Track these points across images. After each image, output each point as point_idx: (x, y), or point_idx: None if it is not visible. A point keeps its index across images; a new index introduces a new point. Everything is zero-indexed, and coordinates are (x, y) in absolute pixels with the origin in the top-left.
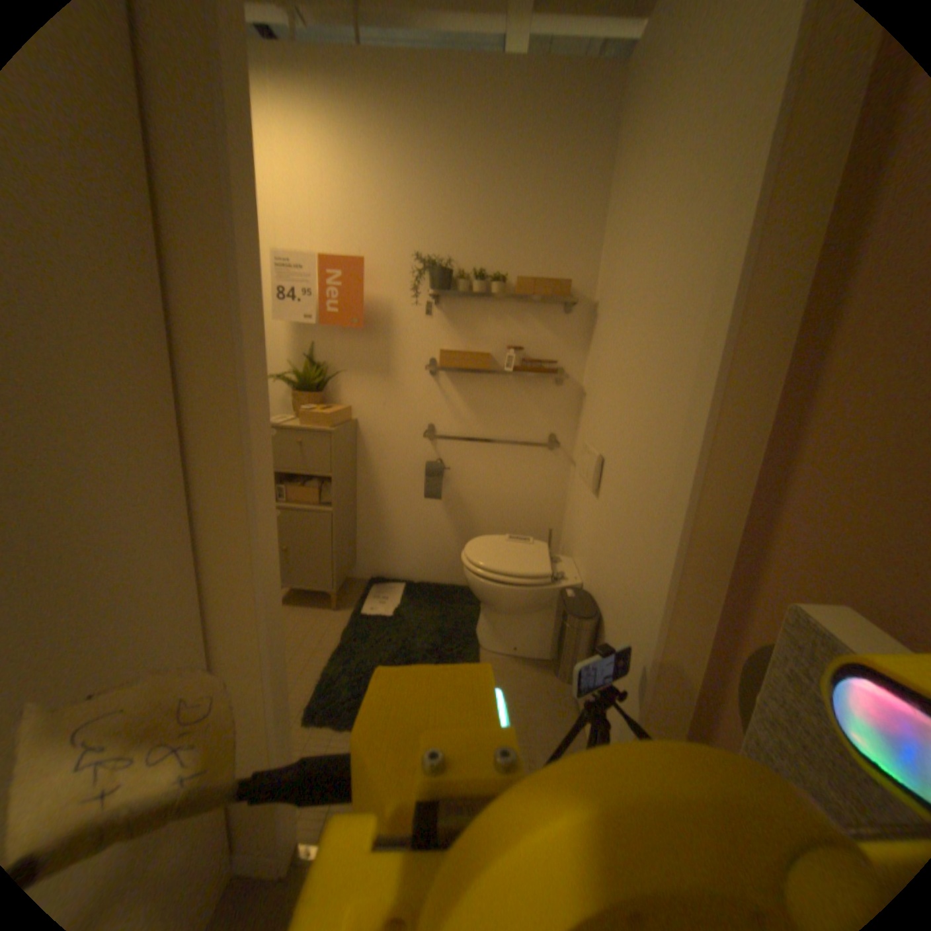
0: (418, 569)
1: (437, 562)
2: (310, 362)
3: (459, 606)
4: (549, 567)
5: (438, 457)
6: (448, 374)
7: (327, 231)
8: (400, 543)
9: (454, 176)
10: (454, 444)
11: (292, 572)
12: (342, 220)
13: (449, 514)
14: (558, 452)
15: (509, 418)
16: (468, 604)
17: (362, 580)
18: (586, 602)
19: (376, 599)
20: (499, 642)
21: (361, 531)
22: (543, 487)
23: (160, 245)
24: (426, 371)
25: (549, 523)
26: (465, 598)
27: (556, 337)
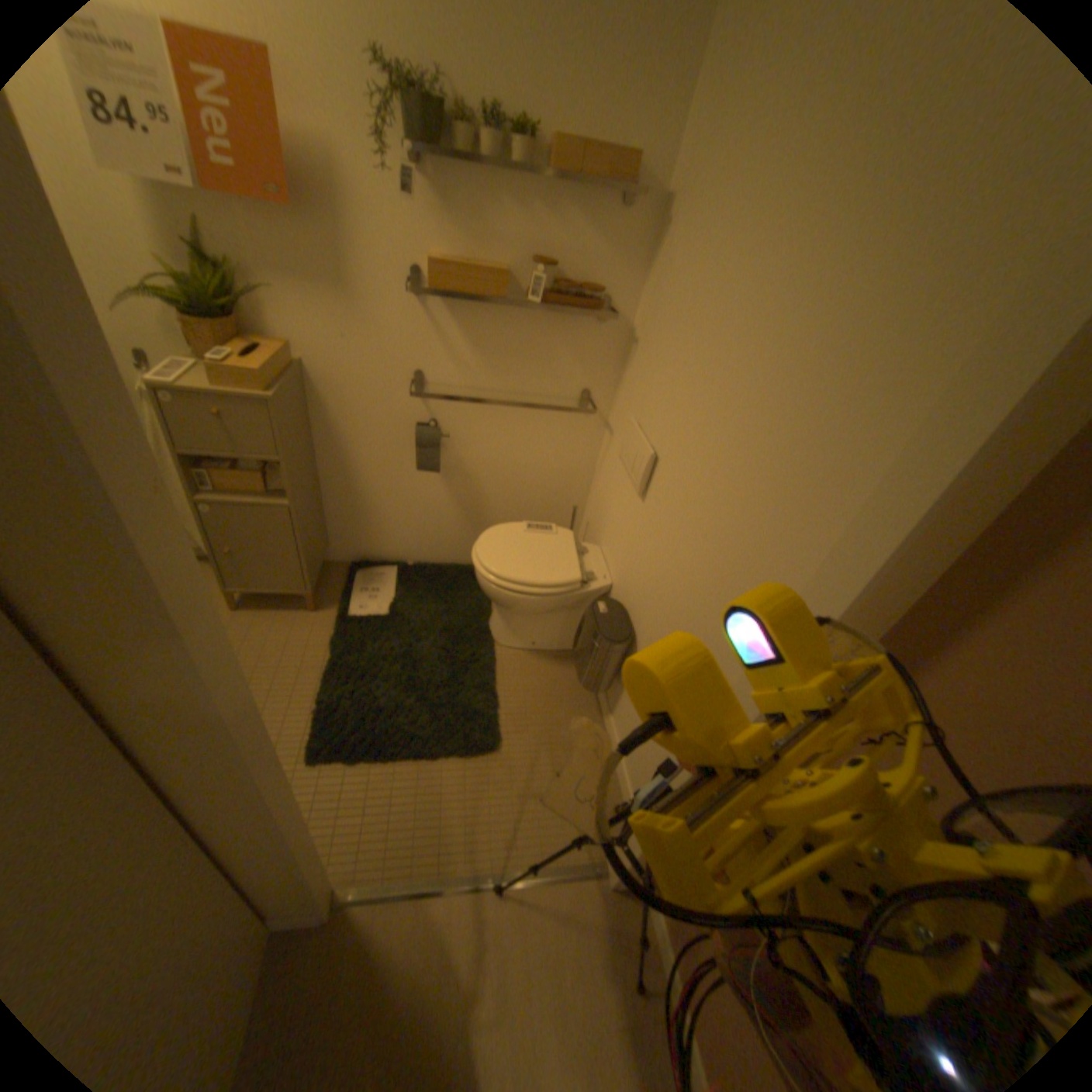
0: (410, 551)
1: (434, 544)
2: (197, 260)
3: (465, 596)
4: (575, 573)
5: (430, 420)
6: (441, 299)
7: None
8: (384, 524)
9: None
10: (452, 403)
11: (245, 579)
12: None
13: (448, 490)
14: (589, 416)
15: (528, 369)
16: (475, 593)
17: (340, 567)
18: (617, 621)
19: (364, 596)
20: (515, 640)
21: (329, 512)
22: (567, 458)
23: None
24: (404, 292)
25: (570, 498)
26: (471, 585)
27: (604, 251)
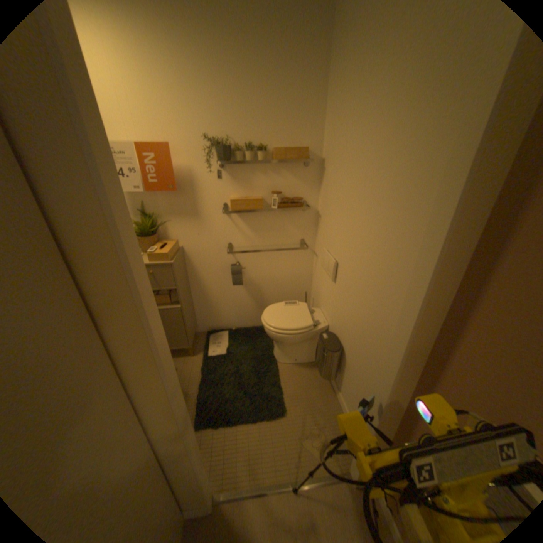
0: (233, 323)
1: (243, 318)
2: (143, 216)
3: (260, 341)
4: (310, 322)
5: (236, 263)
6: (236, 214)
7: (135, 124)
8: (220, 312)
9: (222, 77)
10: (244, 254)
11: None
12: (145, 115)
13: (247, 292)
14: (305, 250)
15: (275, 235)
16: (264, 339)
17: (202, 334)
18: (333, 342)
19: (214, 346)
20: (286, 359)
21: (196, 309)
22: (298, 270)
23: (63, 248)
24: (221, 214)
25: (303, 288)
26: (262, 335)
27: (300, 184)
